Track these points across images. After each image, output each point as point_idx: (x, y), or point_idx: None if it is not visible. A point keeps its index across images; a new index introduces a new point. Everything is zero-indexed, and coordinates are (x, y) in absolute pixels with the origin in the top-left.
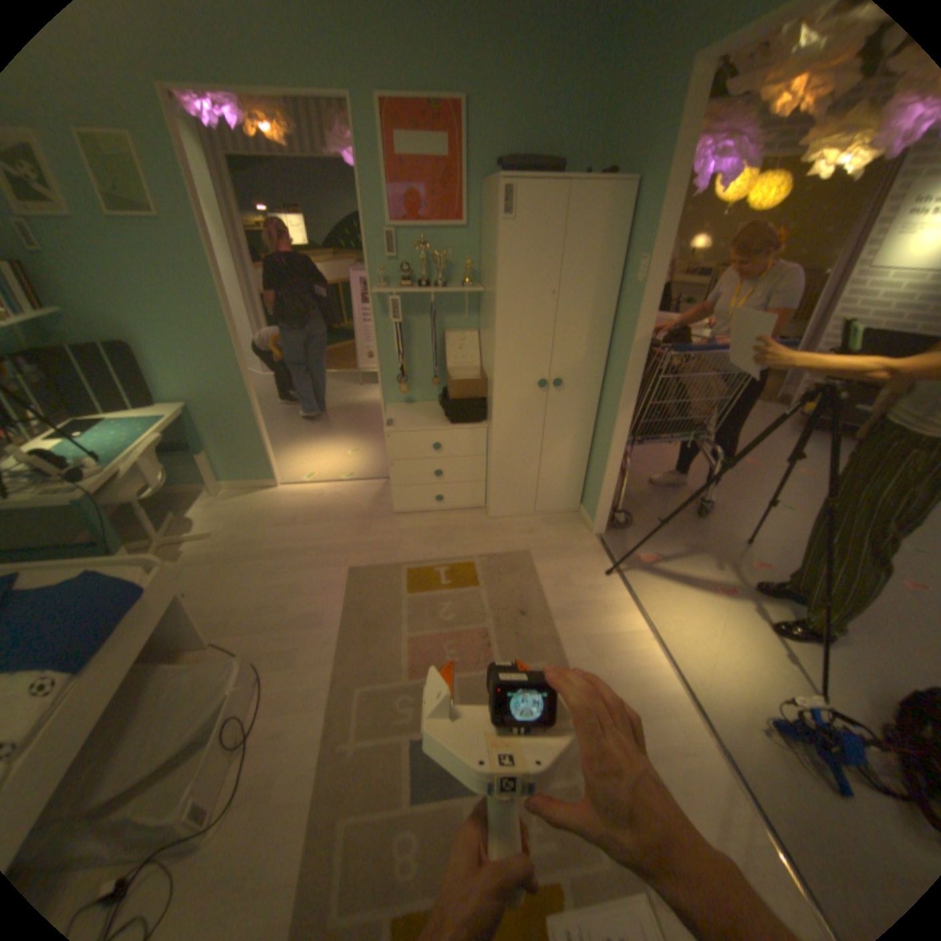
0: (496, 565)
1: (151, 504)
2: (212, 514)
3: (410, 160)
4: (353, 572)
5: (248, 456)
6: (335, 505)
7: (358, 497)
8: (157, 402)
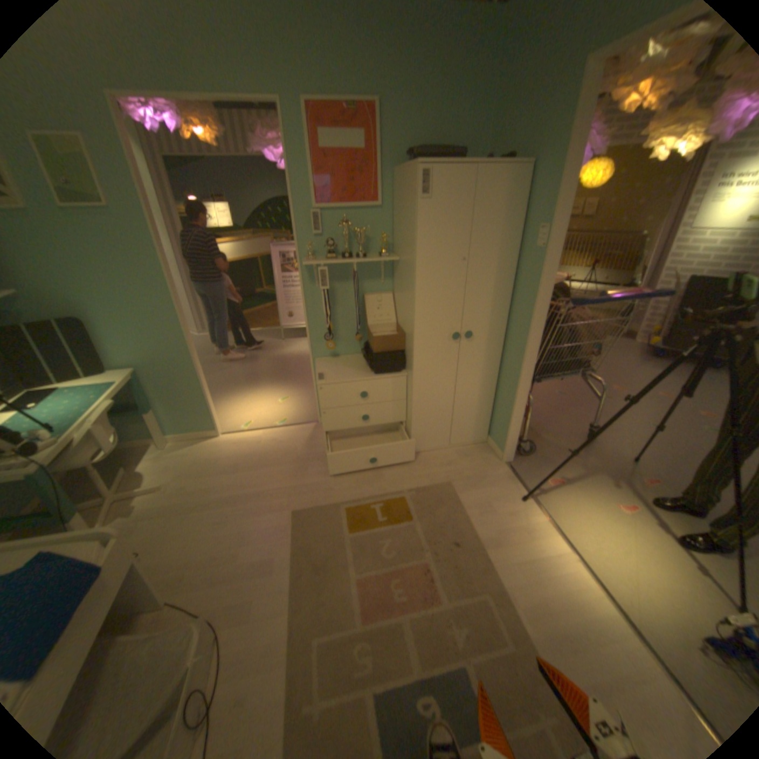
0: (425, 498)
1: (102, 461)
2: (160, 467)
3: (332, 152)
4: (296, 516)
5: (191, 411)
6: (273, 451)
7: (292, 441)
8: (108, 369)
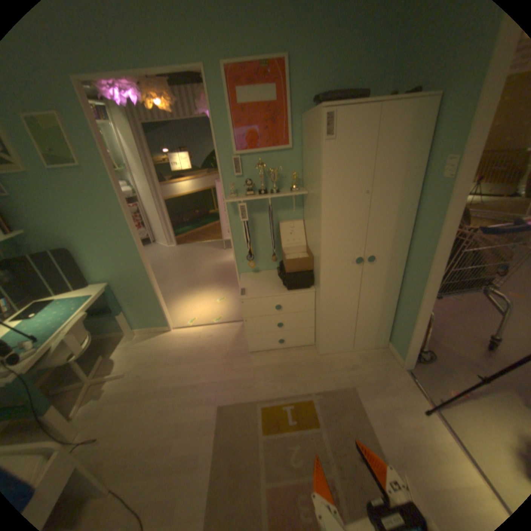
0: (331, 404)
1: (90, 348)
2: (127, 356)
3: (248, 106)
4: (220, 412)
5: (150, 313)
6: (208, 346)
7: (224, 338)
8: (90, 283)
